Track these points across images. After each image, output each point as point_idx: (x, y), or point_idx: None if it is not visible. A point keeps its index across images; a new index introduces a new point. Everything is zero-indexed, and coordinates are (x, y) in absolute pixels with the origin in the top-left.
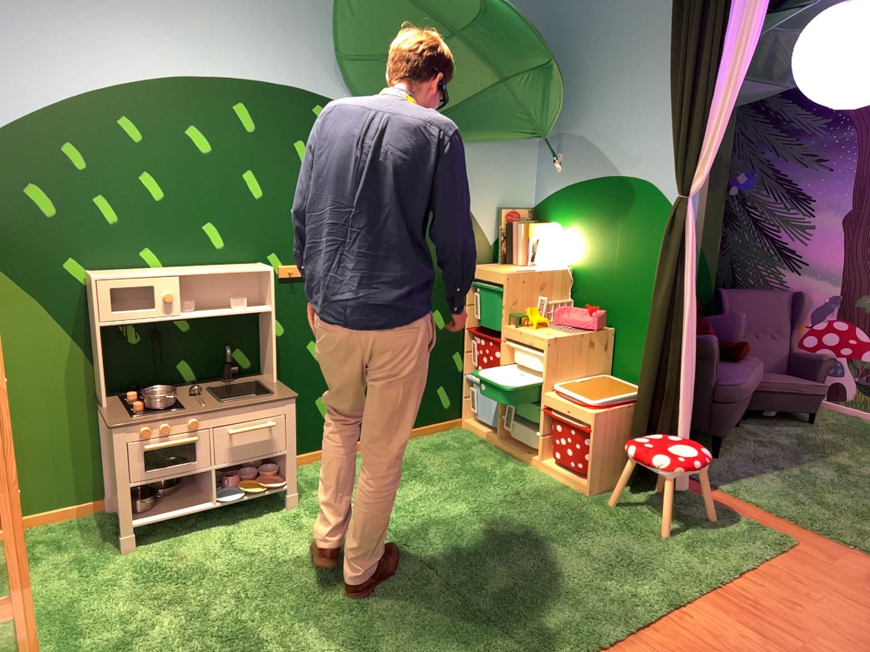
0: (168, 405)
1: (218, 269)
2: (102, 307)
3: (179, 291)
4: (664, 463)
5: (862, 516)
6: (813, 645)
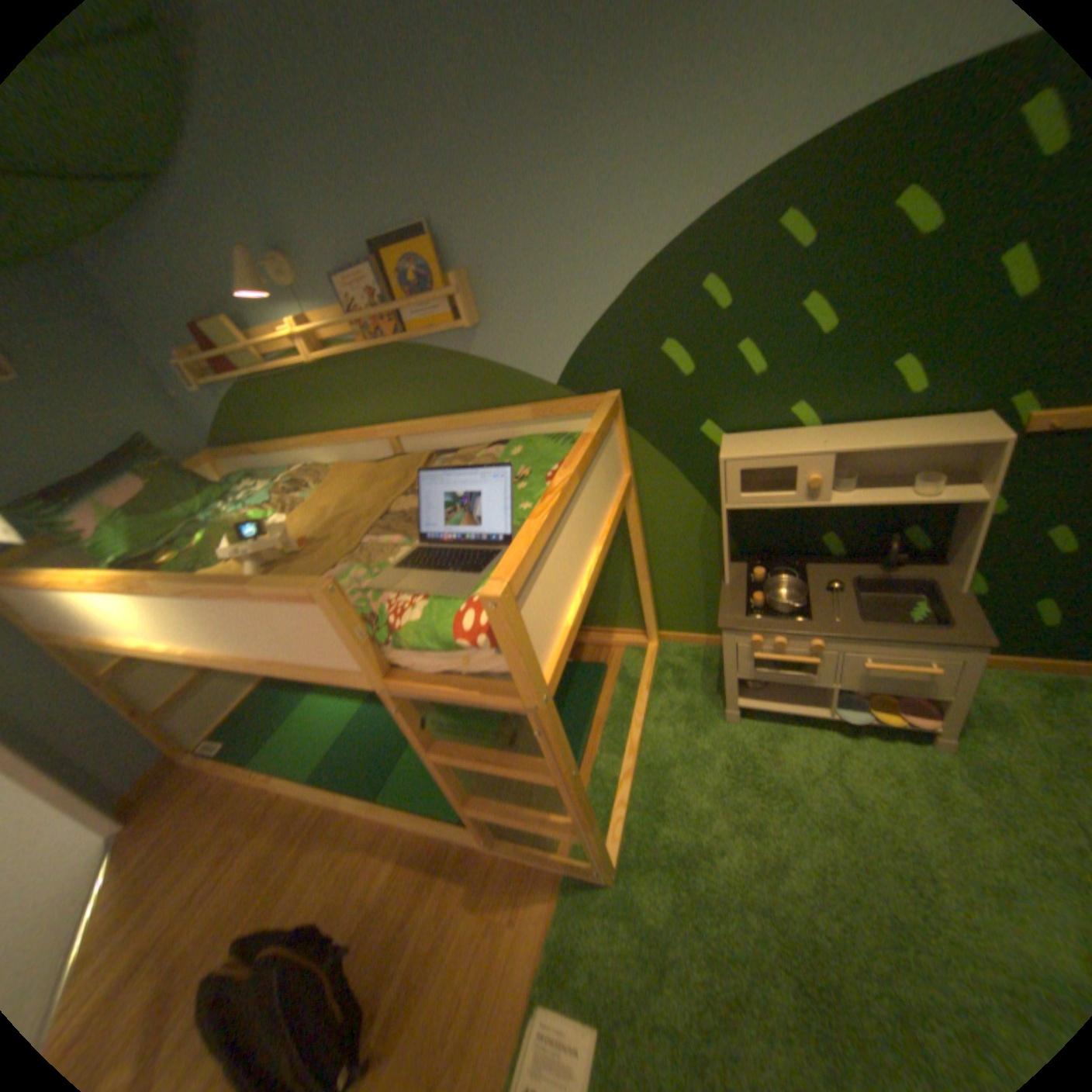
0: (791, 611)
1: (904, 437)
2: (729, 489)
3: (831, 473)
4: None
5: None
6: None
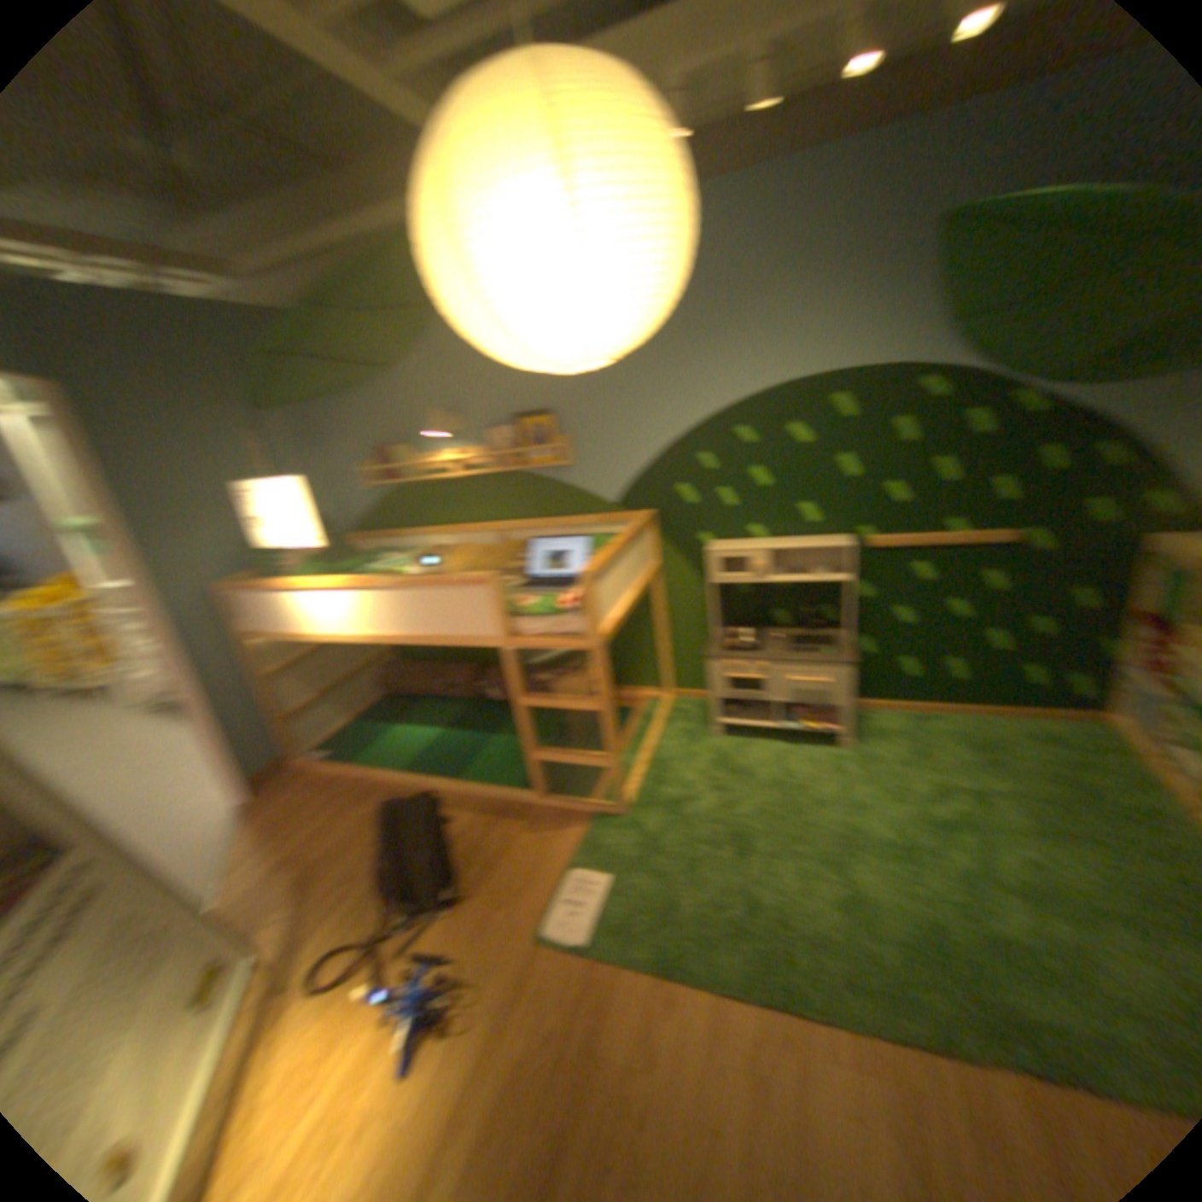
0: (746, 648)
1: (800, 544)
2: (709, 571)
3: (764, 562)
4: None
5: None
6: None
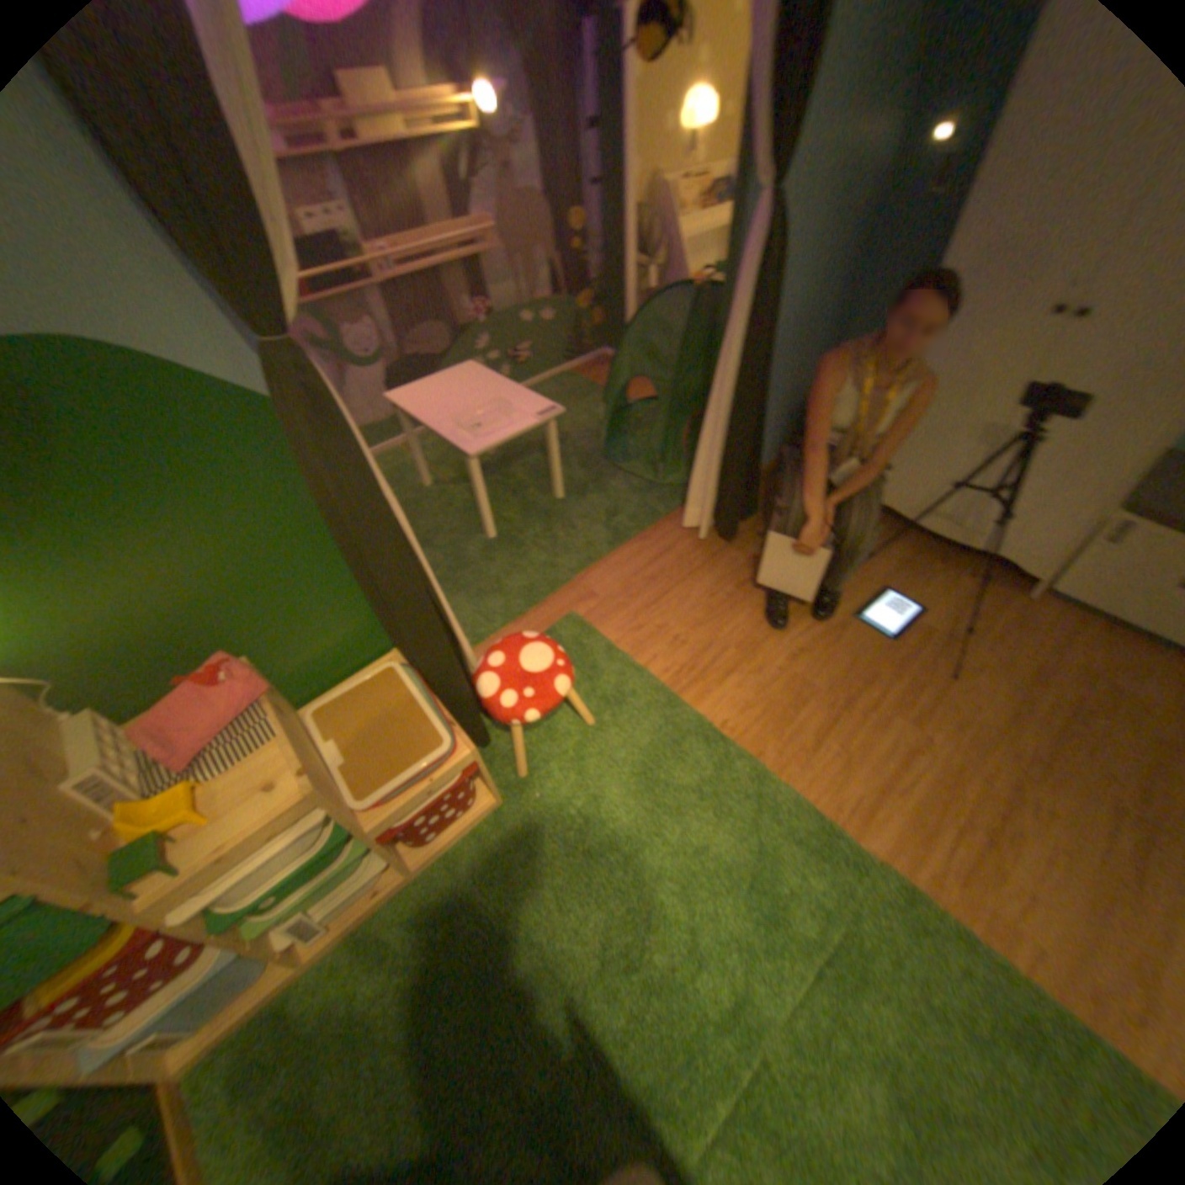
0: None
1: None
2: None
3: None
4: (566, 683)
5: (516, 556)
6: (725, 642)
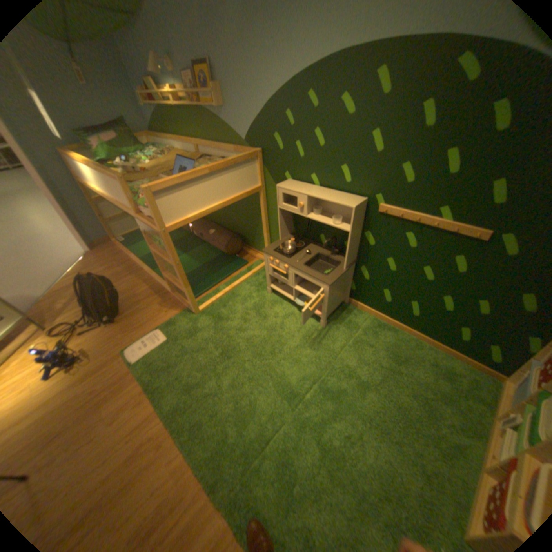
0: (286, 254)
1: (330, 197)
2: (279, 200)
3: (306, 204)
4: None
5: None
6: None
